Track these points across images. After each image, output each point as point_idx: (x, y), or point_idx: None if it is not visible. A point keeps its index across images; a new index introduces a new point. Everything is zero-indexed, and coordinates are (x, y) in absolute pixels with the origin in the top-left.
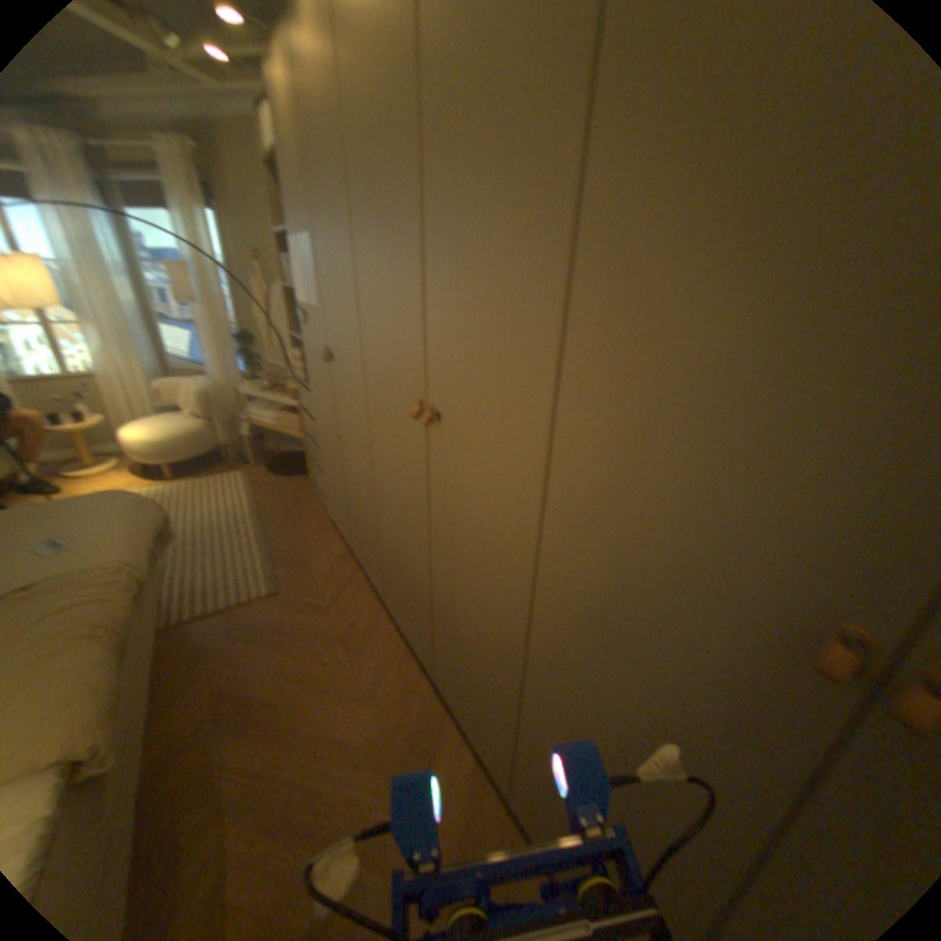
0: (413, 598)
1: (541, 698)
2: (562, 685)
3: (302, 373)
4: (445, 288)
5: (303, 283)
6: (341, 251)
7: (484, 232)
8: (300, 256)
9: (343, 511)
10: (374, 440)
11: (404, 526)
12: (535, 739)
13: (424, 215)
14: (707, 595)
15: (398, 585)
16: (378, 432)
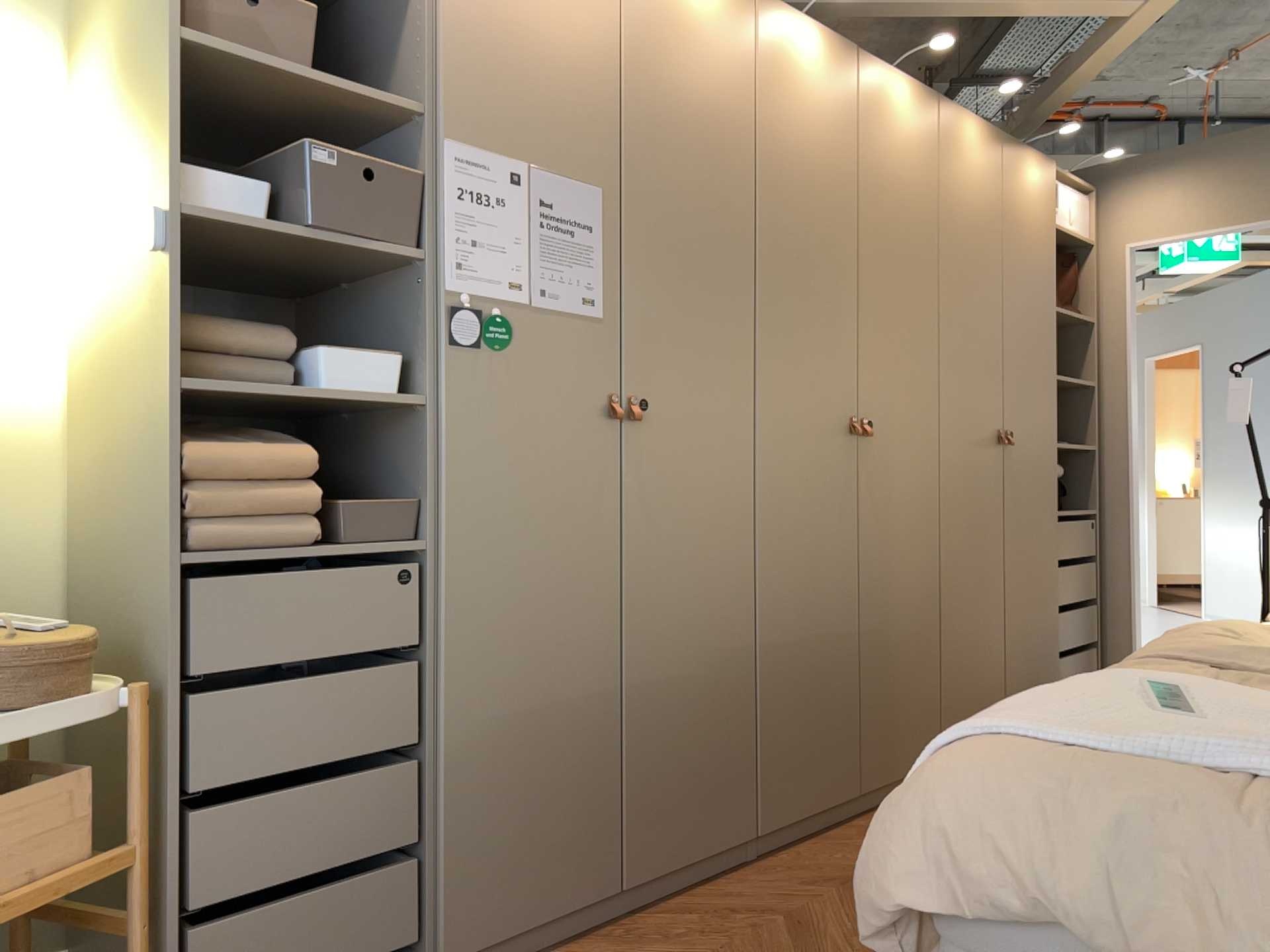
0: (837, 683)
1: (952, 581)
2: (958, 552)
3: (295, 509)
4: (881, 322)
5: (517, 251)
6: (726, 251)
7: (905, 297)
8: (523, 198)
9: (596, 789)
10: (774, 499)
11: (827, 583)
12: (952, 624)
13: (863, 270)
14: (984, 440)
15: (807, 708)
16: (785, 480)
